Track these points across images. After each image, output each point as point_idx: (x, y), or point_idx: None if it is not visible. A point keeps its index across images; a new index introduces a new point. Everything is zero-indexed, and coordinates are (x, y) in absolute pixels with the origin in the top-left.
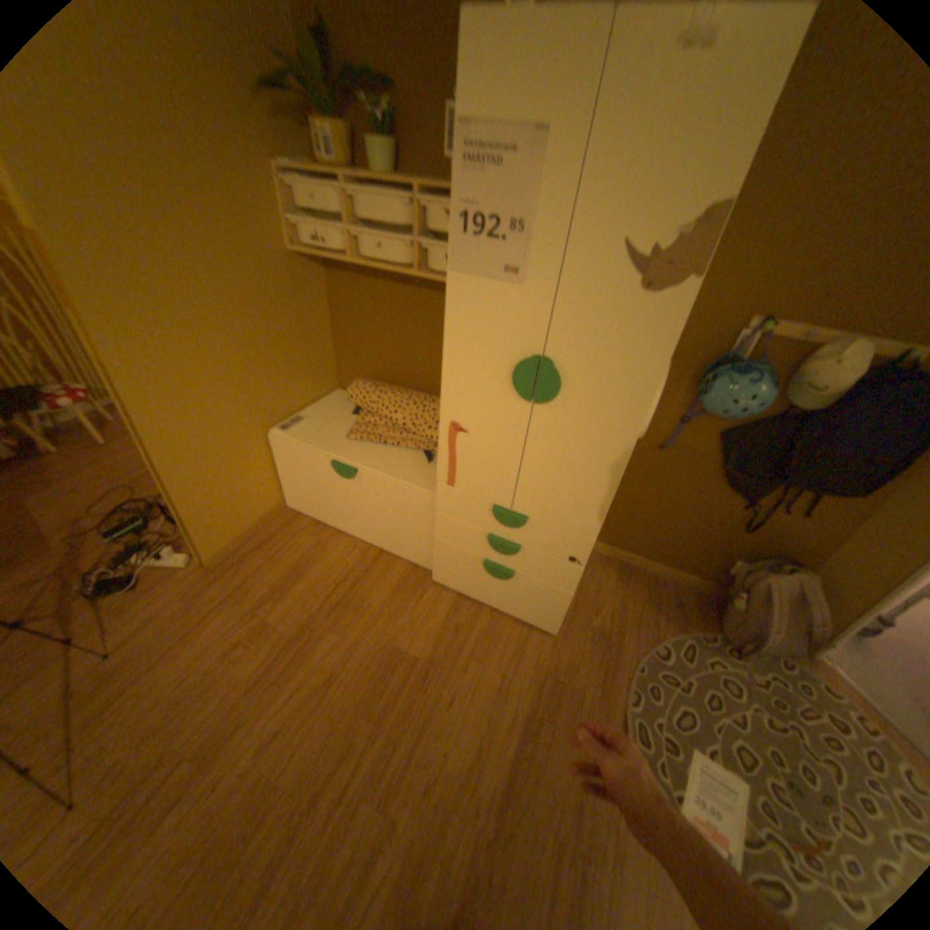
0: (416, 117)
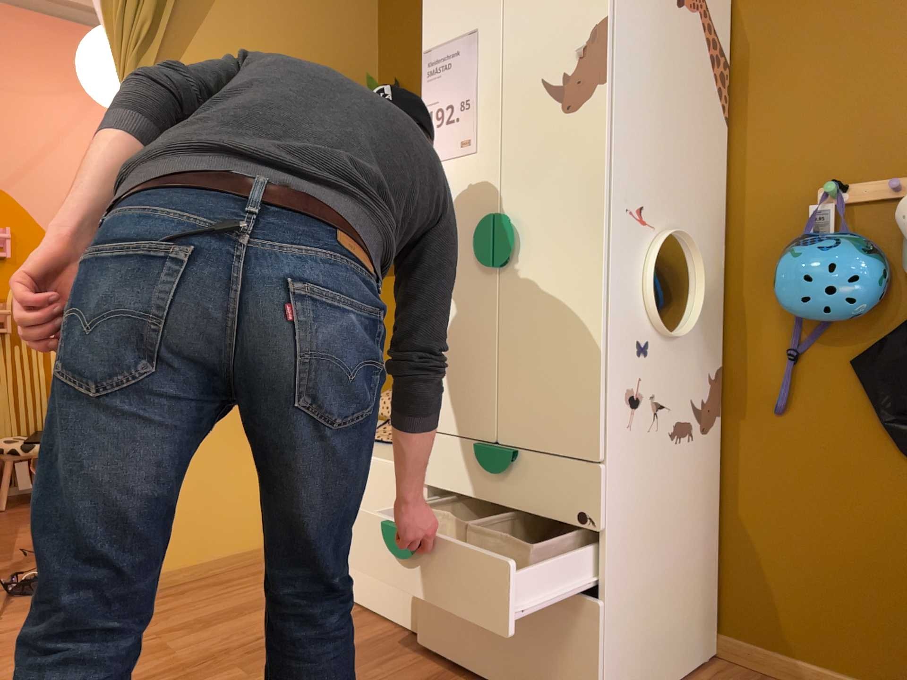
0: None
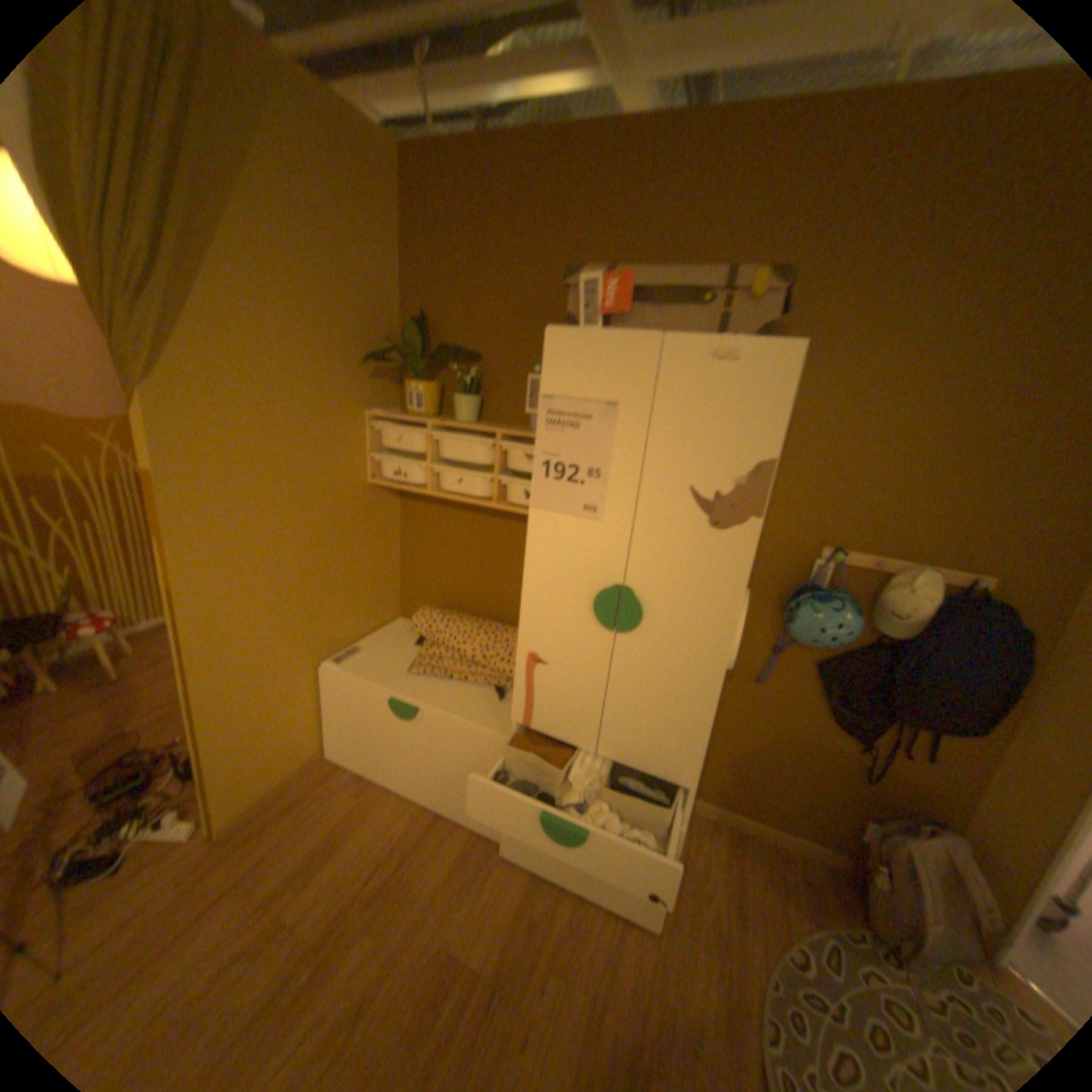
0: (500, 379)
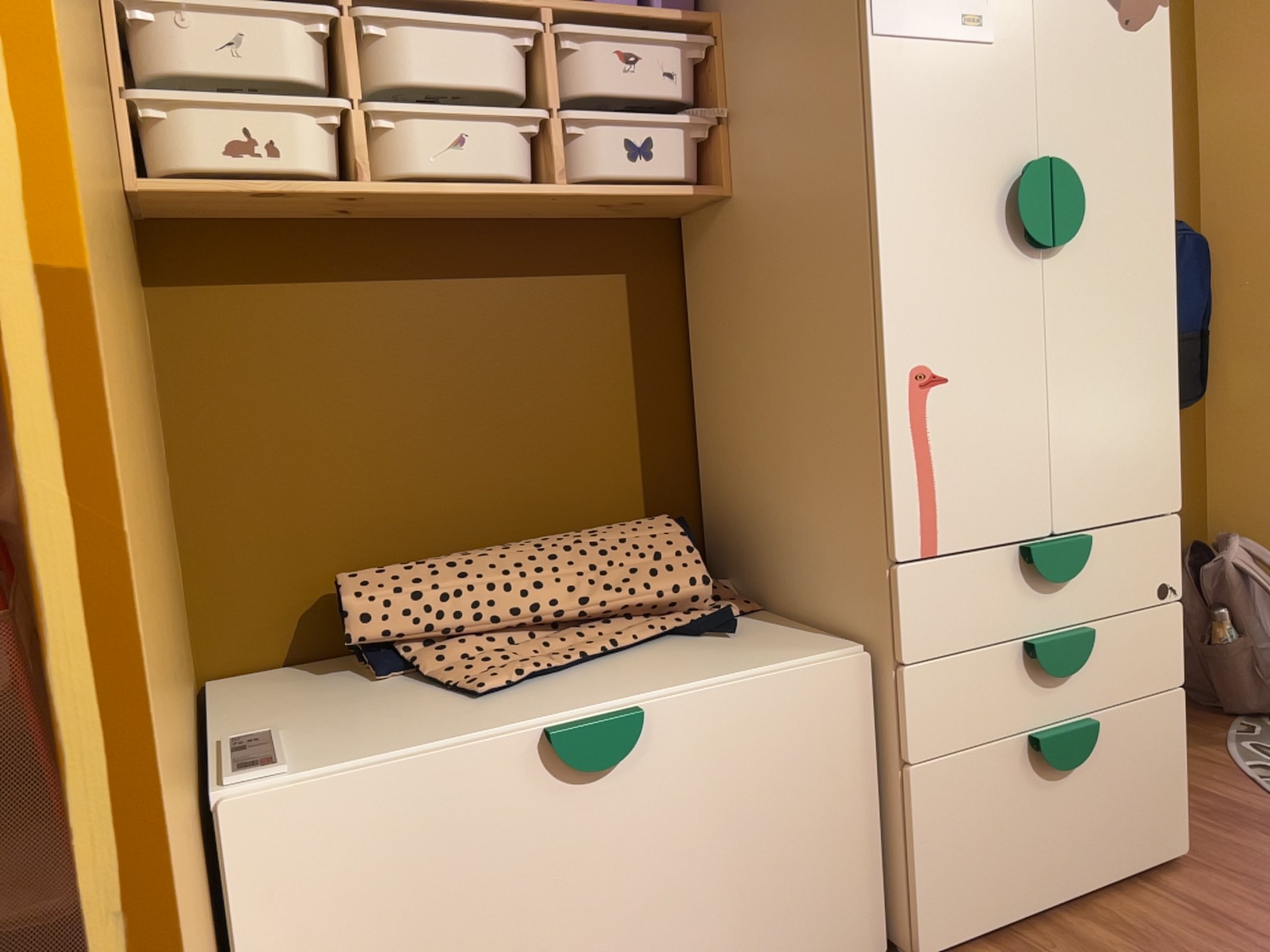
0: None
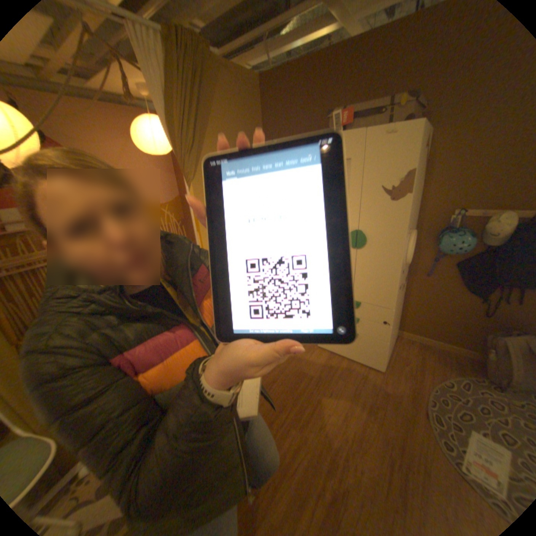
0: None
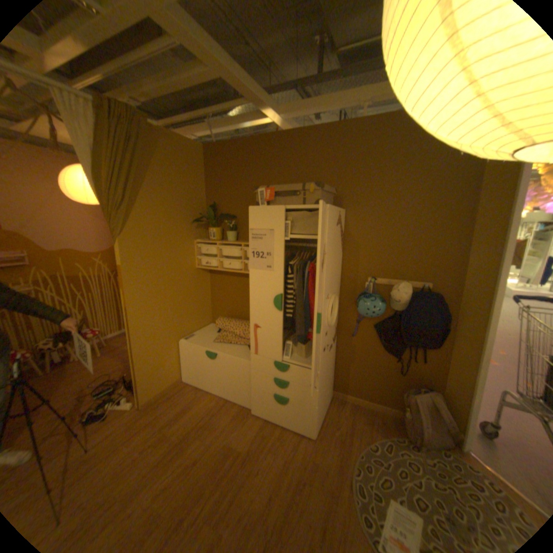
0: (243, 225)
